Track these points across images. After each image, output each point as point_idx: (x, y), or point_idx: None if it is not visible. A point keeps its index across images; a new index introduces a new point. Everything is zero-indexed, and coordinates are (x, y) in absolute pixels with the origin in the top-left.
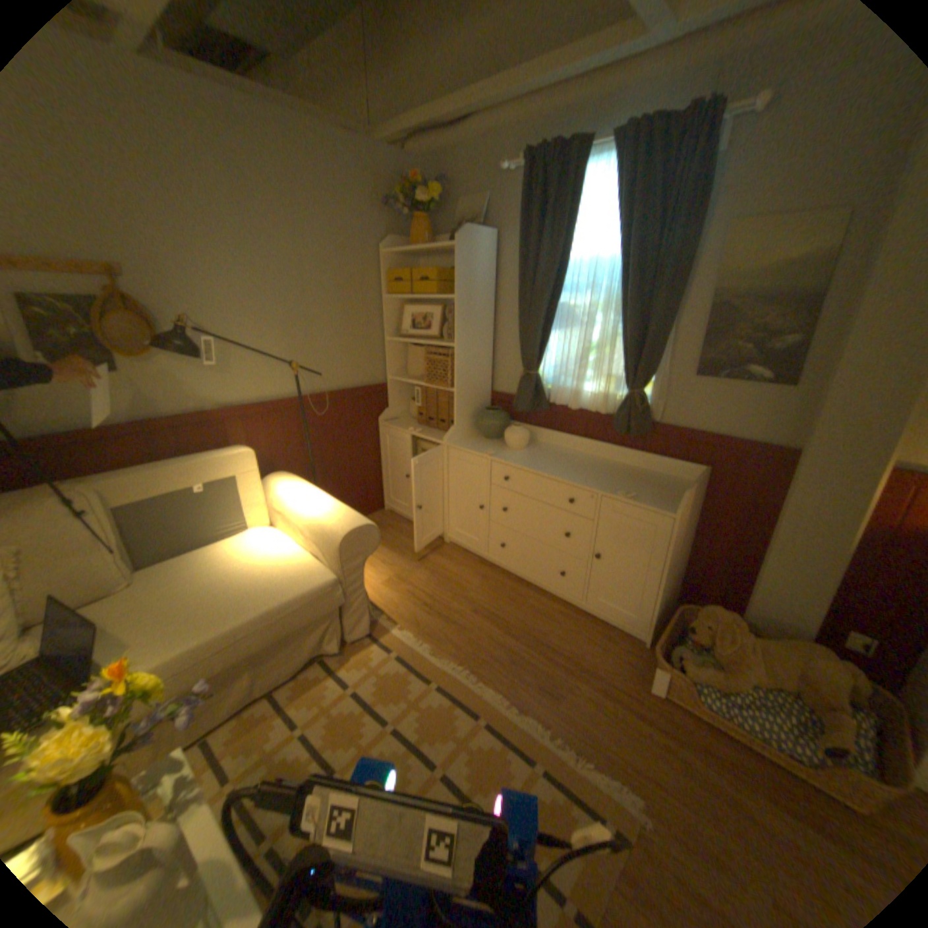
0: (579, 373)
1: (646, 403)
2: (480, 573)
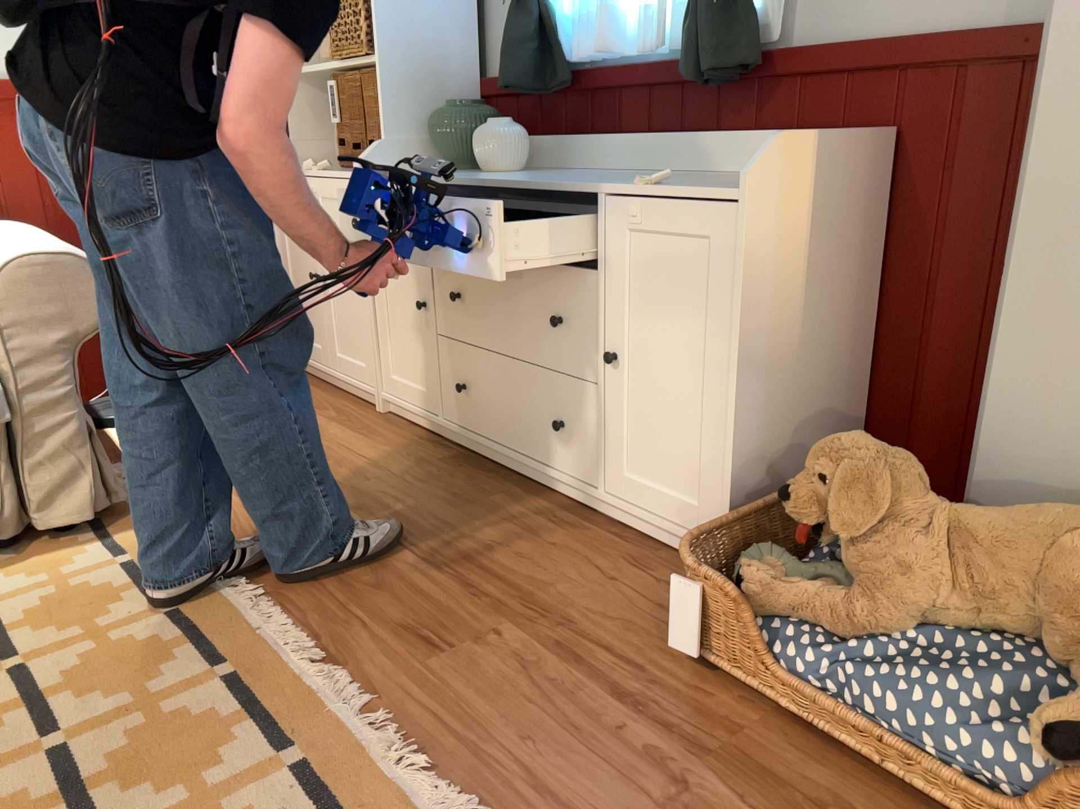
0: None
1: None
2: (415, 456)
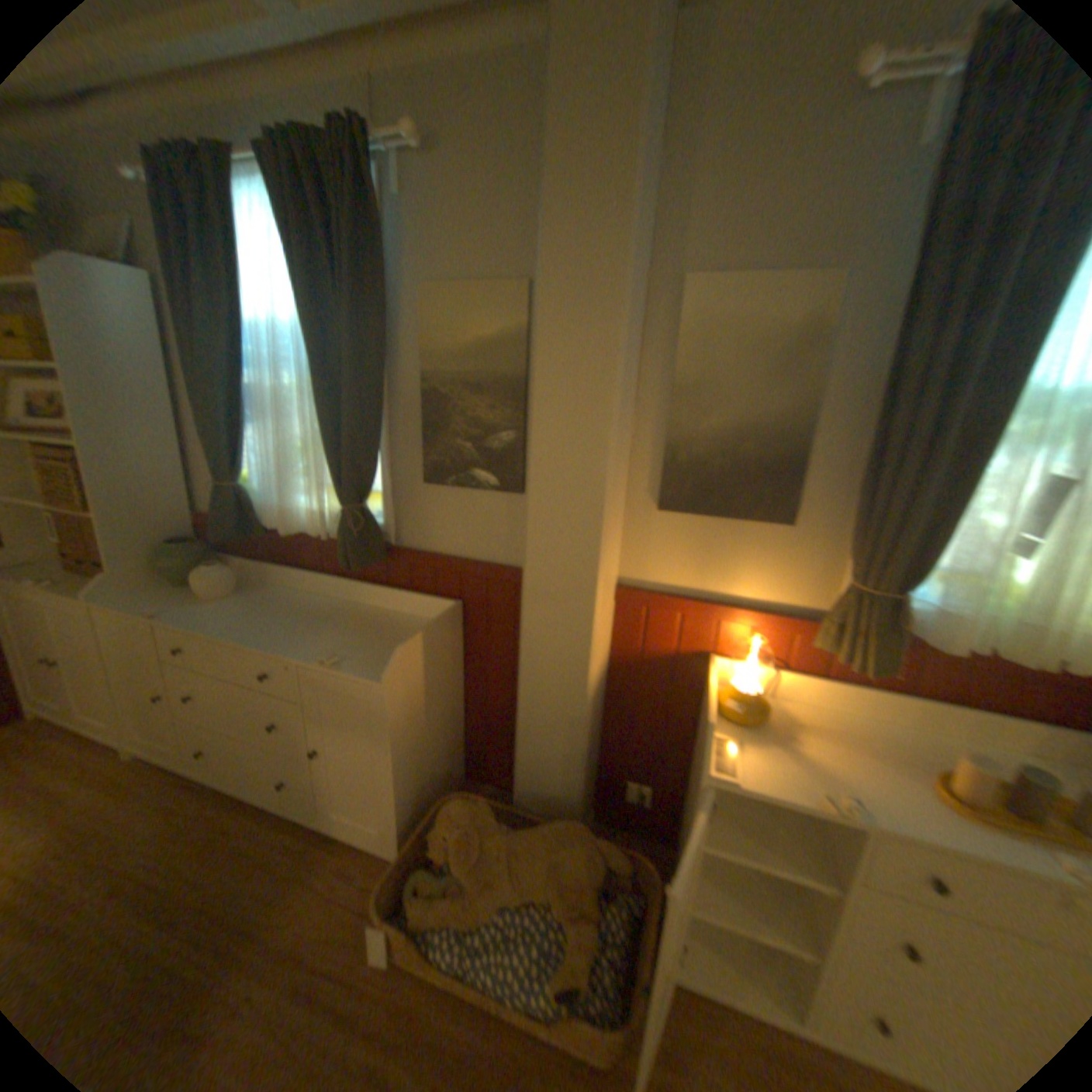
0: (282, 485)
1: (366, 524)
2: (166, 810)
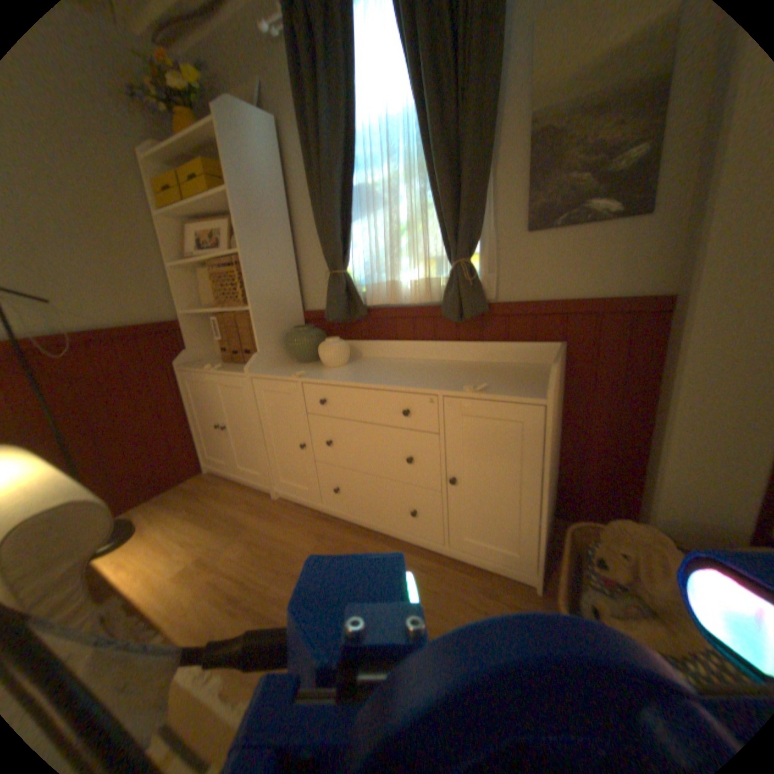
0: (392, 257)
1: (476, 273)
2: (315, 531)
